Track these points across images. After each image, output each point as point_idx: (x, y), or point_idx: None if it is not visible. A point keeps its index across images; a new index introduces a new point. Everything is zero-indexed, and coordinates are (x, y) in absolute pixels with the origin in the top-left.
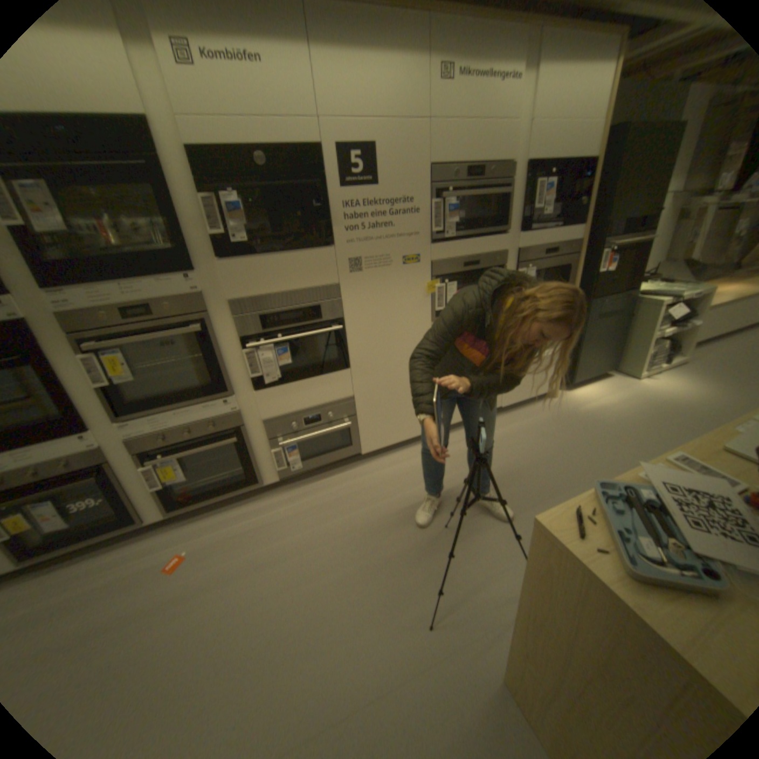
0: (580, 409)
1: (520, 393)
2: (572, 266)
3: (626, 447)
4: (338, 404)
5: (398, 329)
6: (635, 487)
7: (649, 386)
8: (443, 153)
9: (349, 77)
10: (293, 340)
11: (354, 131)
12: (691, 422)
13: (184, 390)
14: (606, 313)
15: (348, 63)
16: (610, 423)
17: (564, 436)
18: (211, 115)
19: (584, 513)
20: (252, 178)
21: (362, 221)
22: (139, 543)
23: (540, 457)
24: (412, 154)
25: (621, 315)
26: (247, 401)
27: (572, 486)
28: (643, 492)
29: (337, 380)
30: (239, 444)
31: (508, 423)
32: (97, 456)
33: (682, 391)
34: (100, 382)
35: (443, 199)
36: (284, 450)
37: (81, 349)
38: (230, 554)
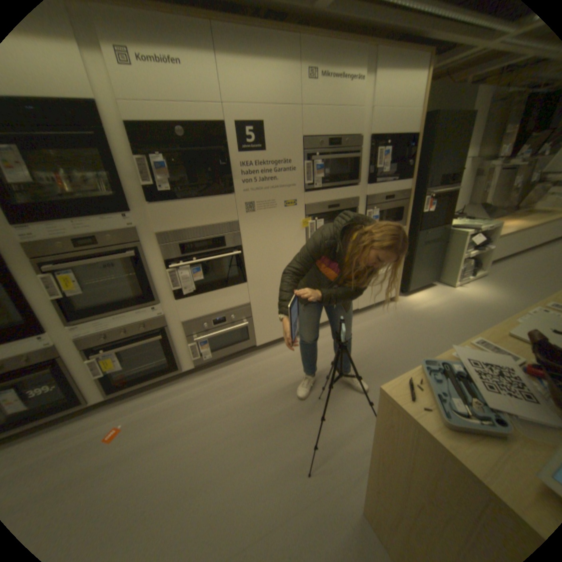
0: (413, 309)
1: (371, 298)
2: (404, 208)
3: (446, 336)
4: (238, 308)
5: (282, 253)
6: (450, 363)
7: (461, 292)
8: (311, 129)
9: (244, 76)
10: (204, 262)
11: (248, 113)
12: (491, 317)
13: (121, 300)
14: (429, 241)
15: (243, 66)
16: (435, 319)
17: (403, 329)
18: (144, 100)
19: (415, 383)
20: (173, 145)
21: (254, 176)
22: (84, 420)
23: (387, 345)
24: (290, 129)
25: (440, 242)
26: (170, 307)
27: (409, 365)
28: (456, 367)
29: (238, 291)
30: (163, 340)
31: (363, 321)
32: (52, 352)
33: (484, 295)
34: (55, 295)
35: (312, 161)
36: (197, 344)
37: (41, 270)
38: (156, 425)
